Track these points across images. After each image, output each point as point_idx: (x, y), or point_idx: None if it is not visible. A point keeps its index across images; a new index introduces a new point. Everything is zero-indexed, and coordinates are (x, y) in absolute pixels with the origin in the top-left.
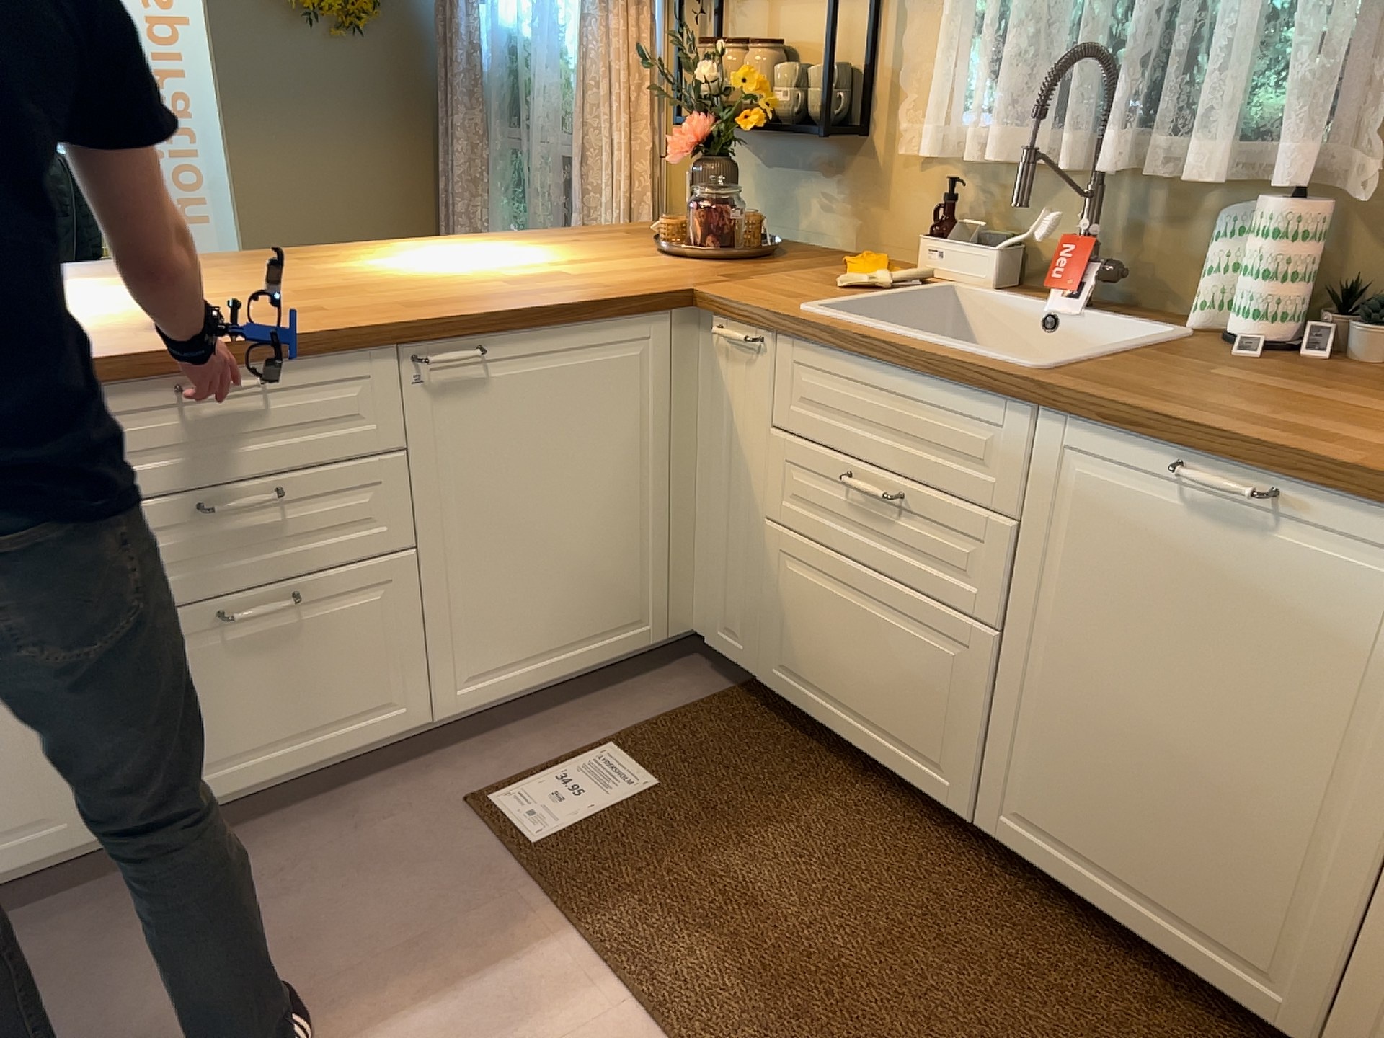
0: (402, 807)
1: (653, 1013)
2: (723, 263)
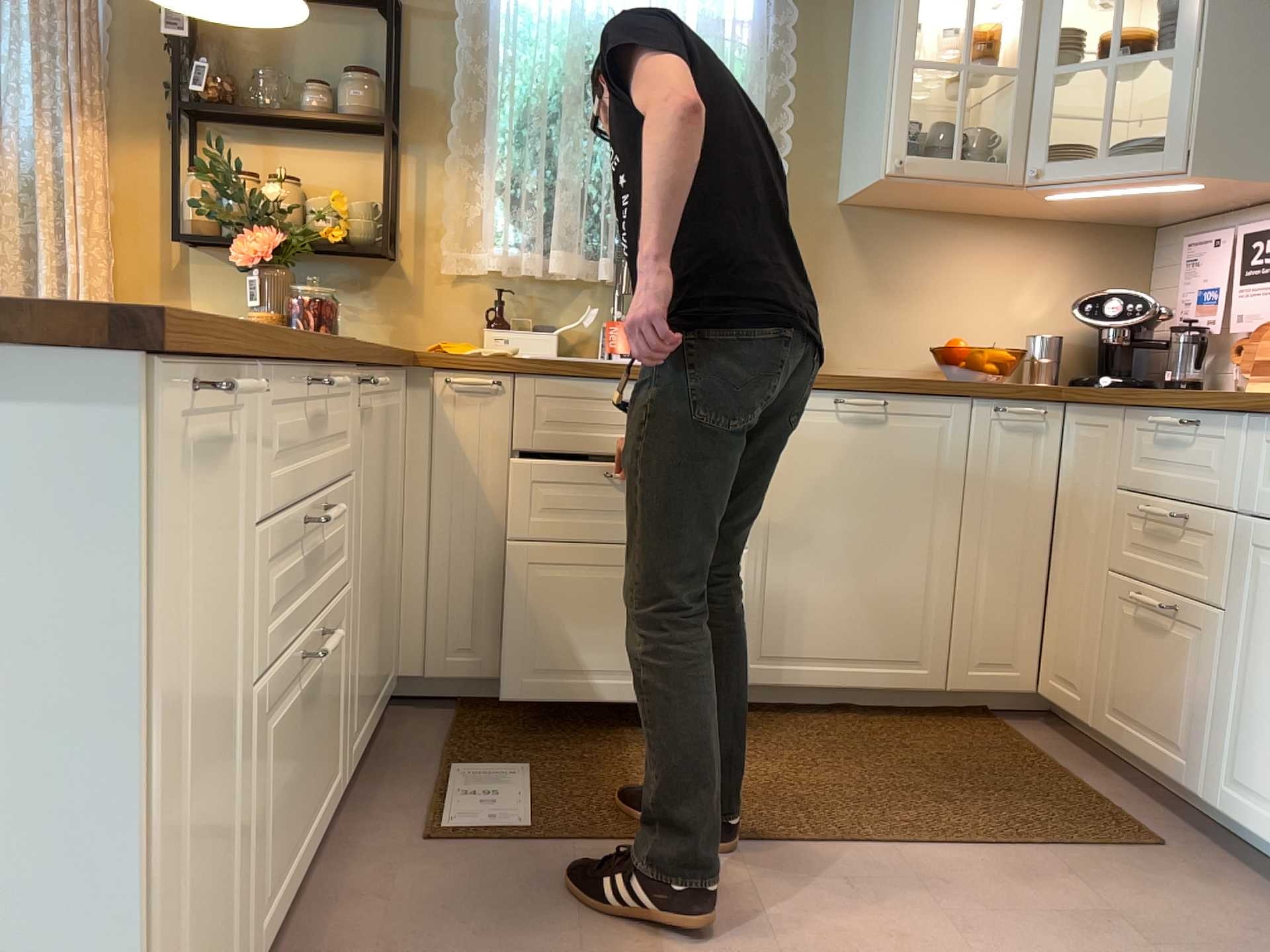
0: (383, 875)
1: (753, 843)
2: None
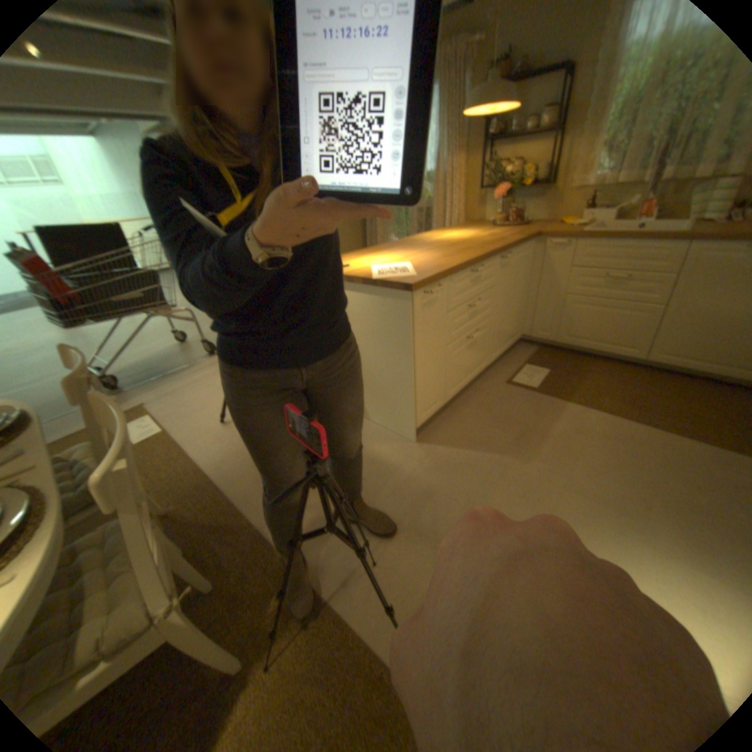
0: (492, 386)
1: (610, 412)
2: (524, 224)
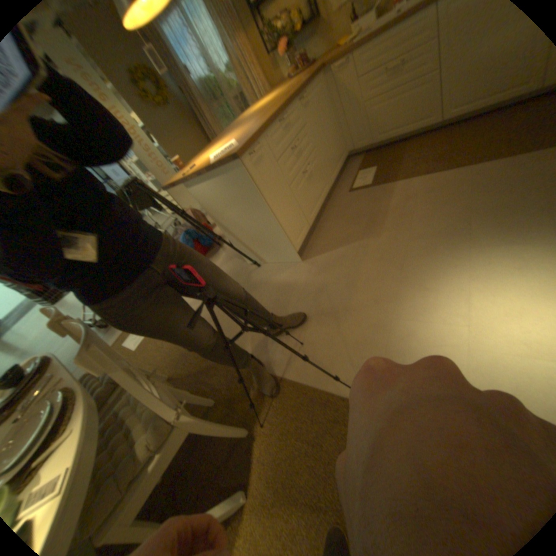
0: (341, 198)
1: (427, 172)
2: (311, 64)
